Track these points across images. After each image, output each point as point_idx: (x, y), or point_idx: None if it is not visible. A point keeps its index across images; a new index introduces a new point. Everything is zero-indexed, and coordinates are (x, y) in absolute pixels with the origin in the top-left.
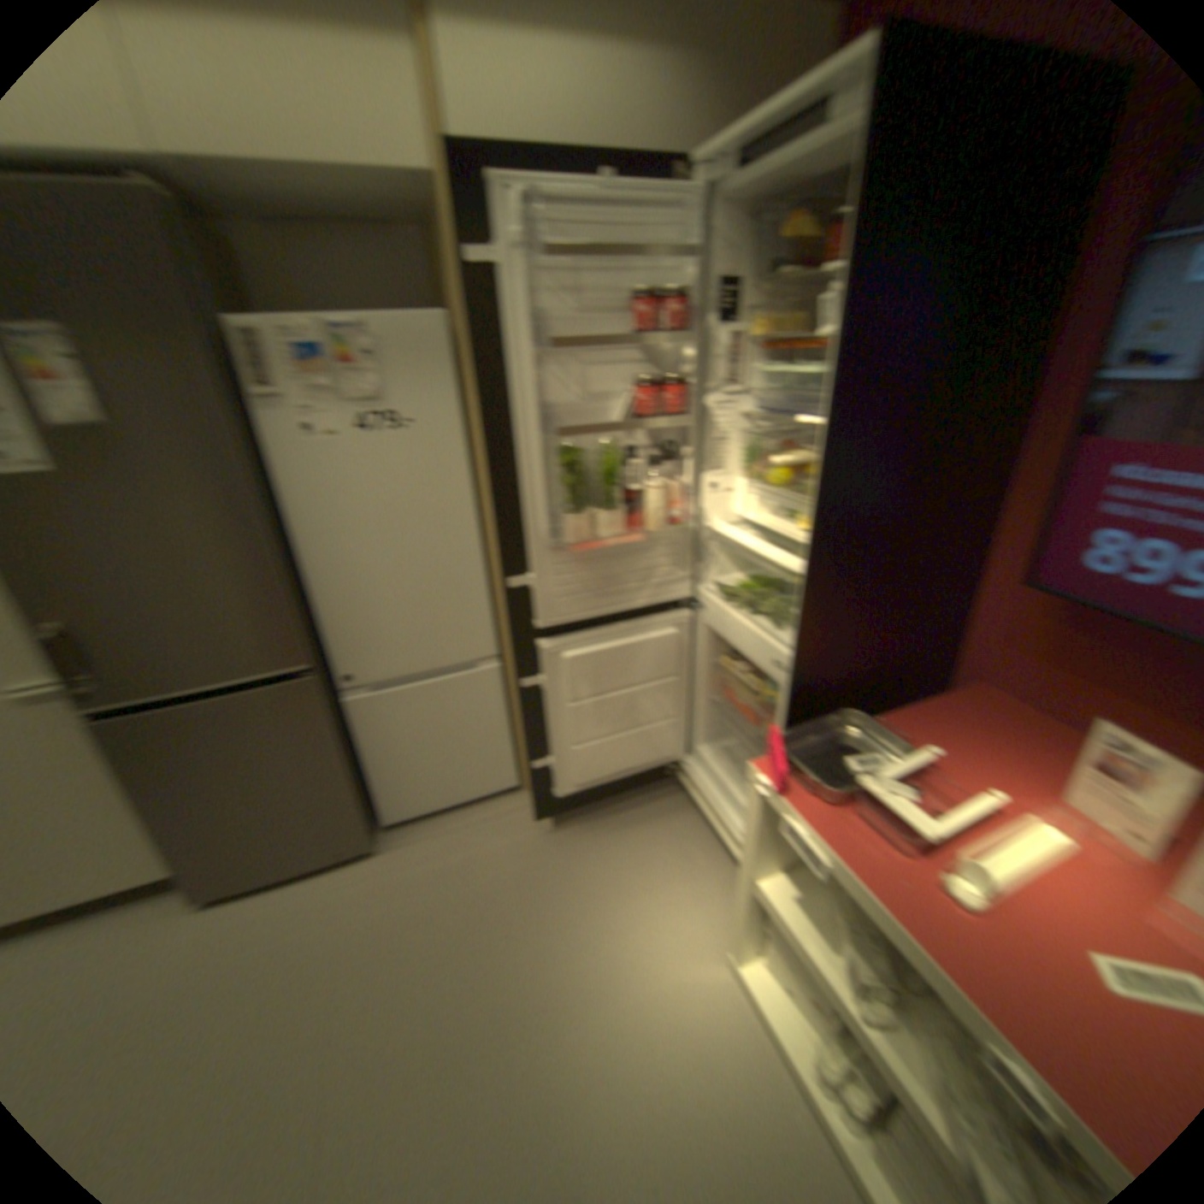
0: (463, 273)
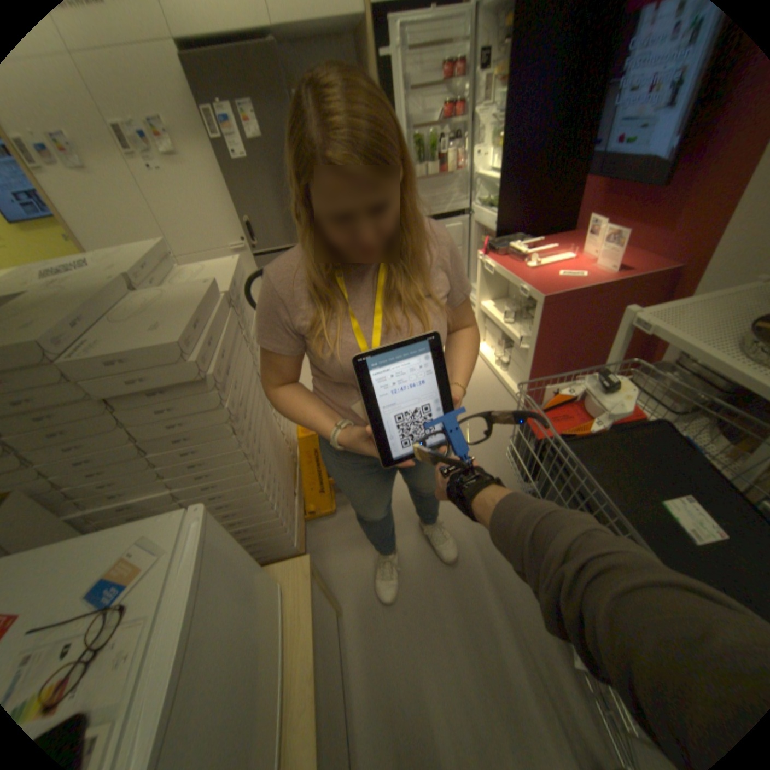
0: (380, 62)
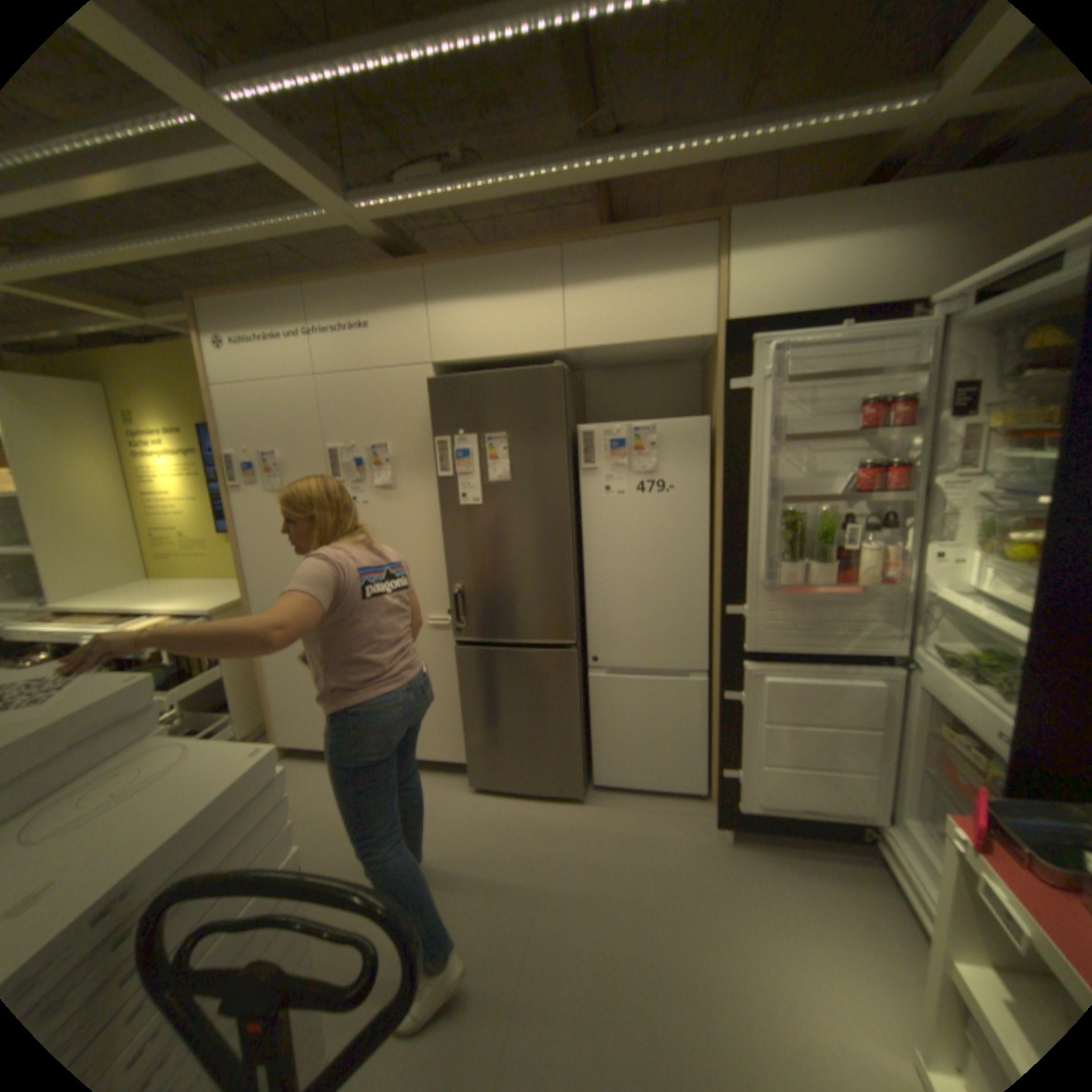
0: (731, 395)
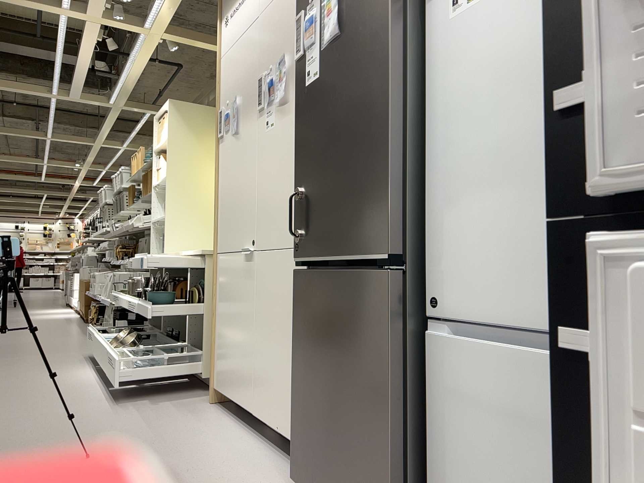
0: None
